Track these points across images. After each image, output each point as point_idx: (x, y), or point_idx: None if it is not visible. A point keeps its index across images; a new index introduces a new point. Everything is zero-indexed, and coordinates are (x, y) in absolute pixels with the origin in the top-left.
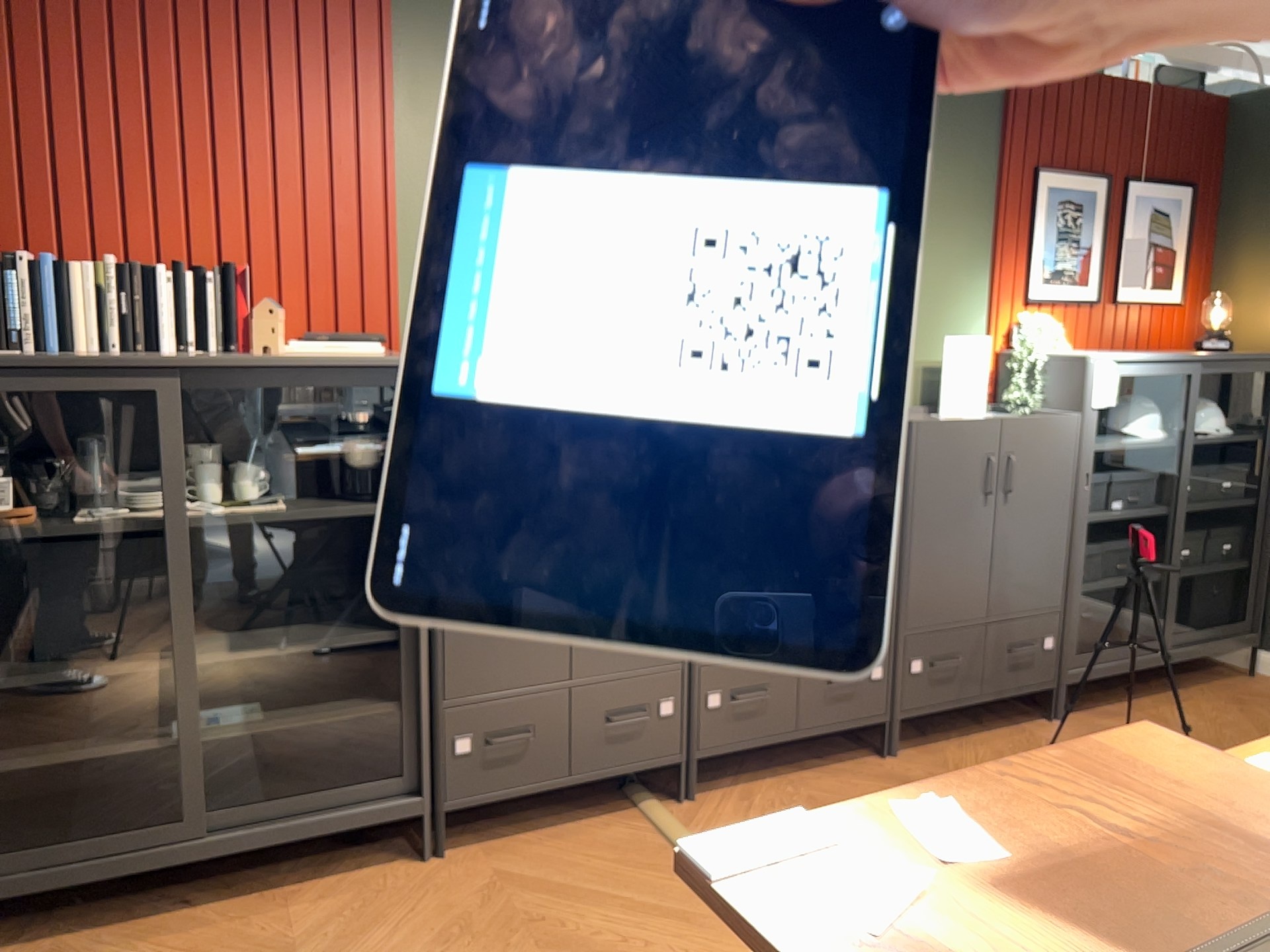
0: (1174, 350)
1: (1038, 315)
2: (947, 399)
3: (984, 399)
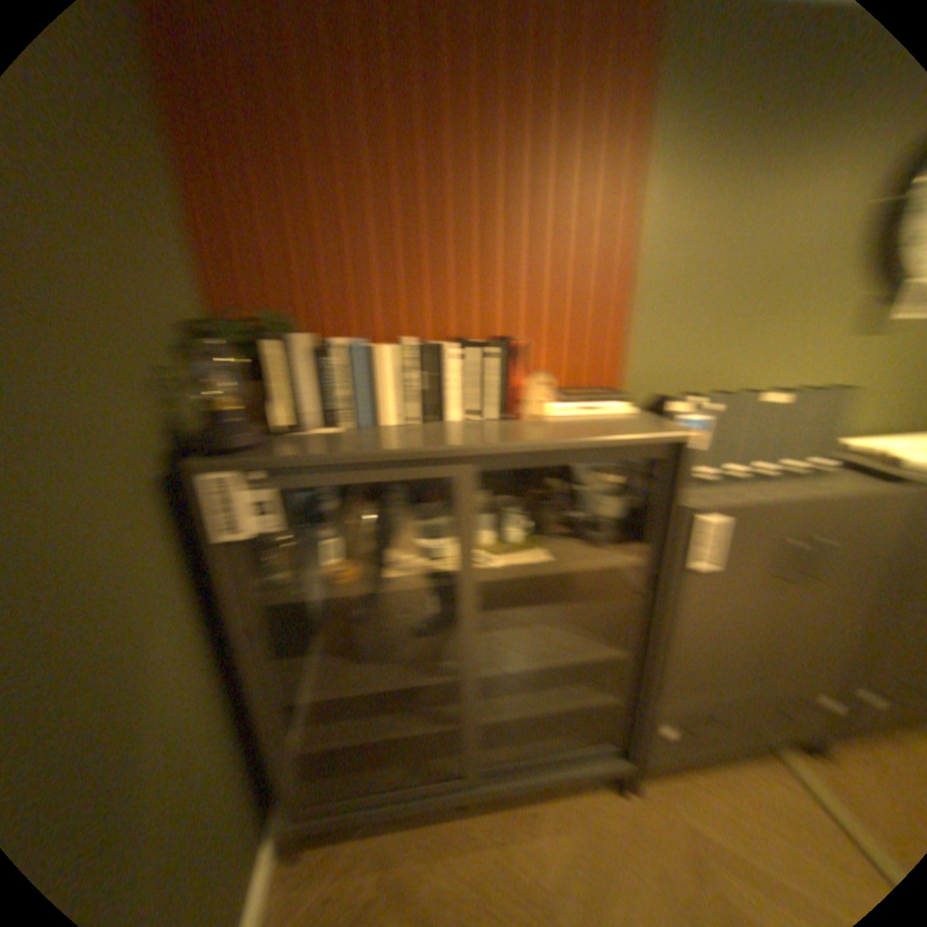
0: None
1: None
2: None
3: None
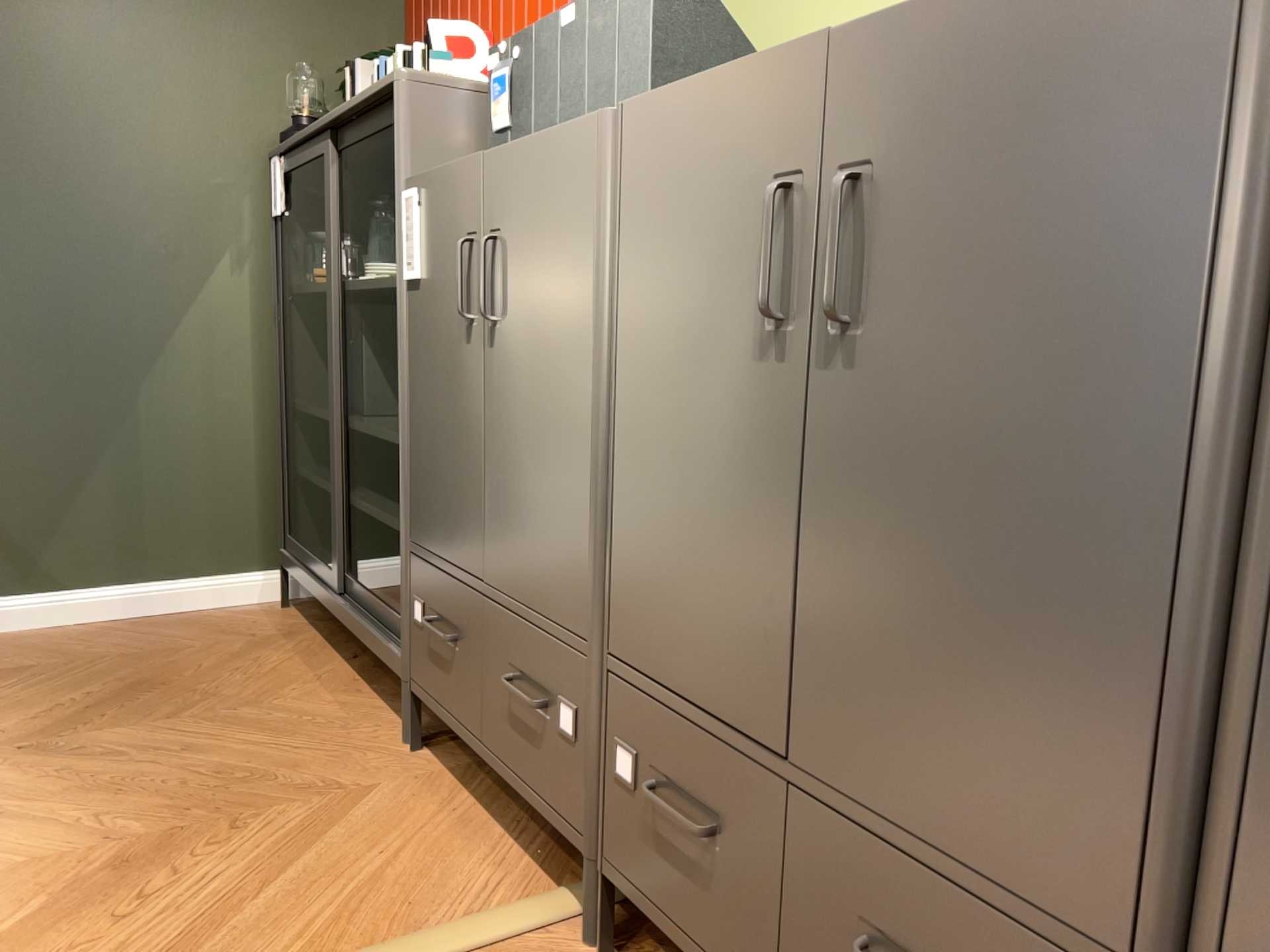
0: None
1: None
2: None
3: None
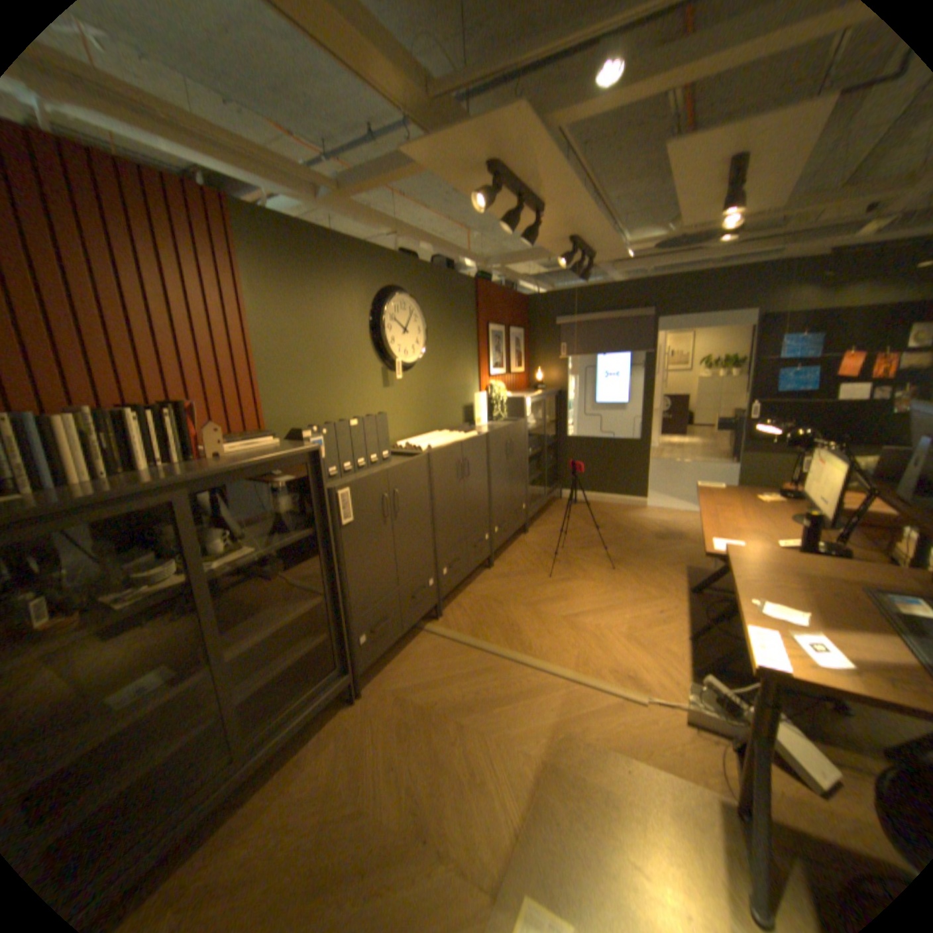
0: (524, 390)
1: (495, 382)
2: (477, 420)
3: (486, 418)
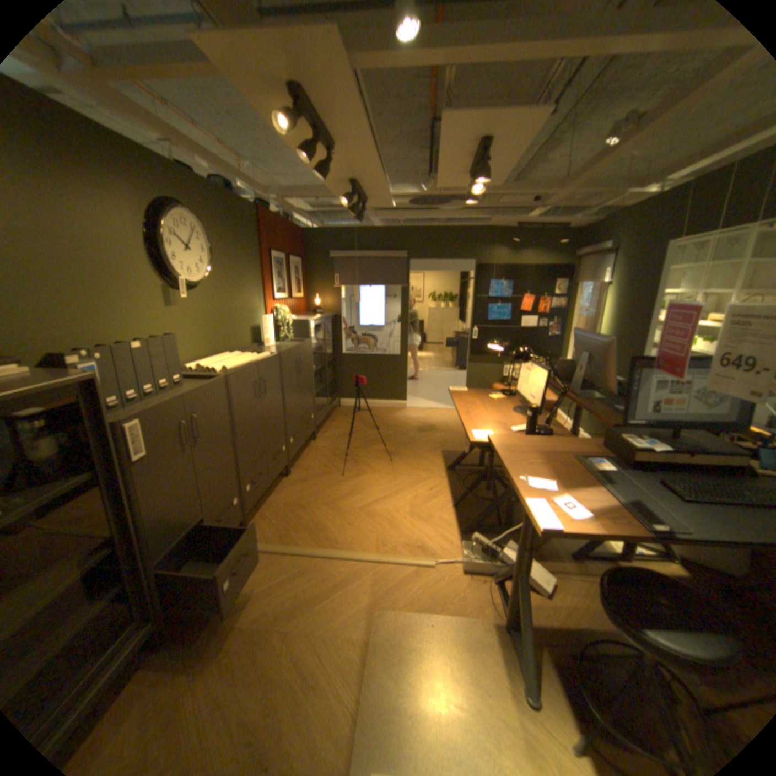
0: (304, 313)
1: (280, 304)
2: (265, 340)
3: (273, 338)
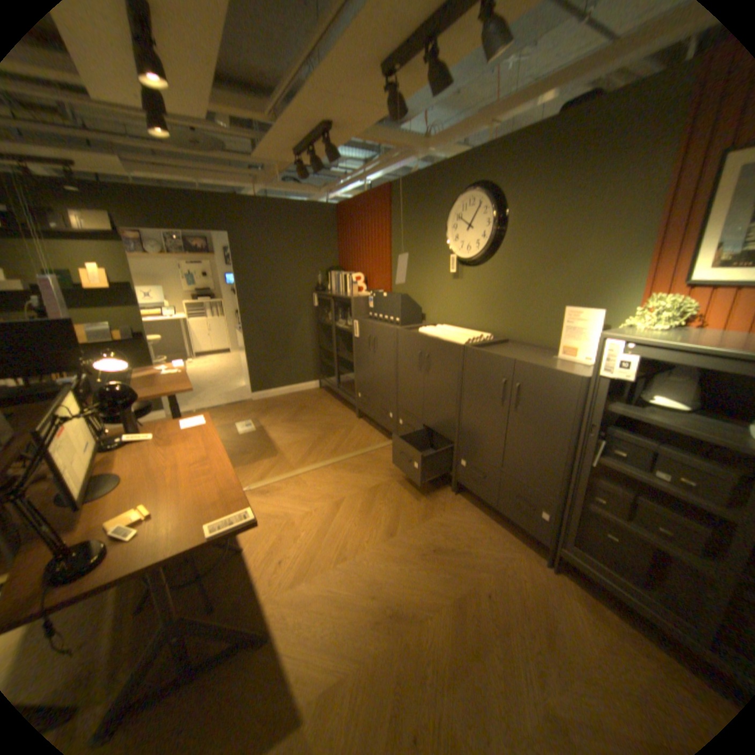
0: None
1: (679, 295)
2: (563, 347)
3: (595, 354)
